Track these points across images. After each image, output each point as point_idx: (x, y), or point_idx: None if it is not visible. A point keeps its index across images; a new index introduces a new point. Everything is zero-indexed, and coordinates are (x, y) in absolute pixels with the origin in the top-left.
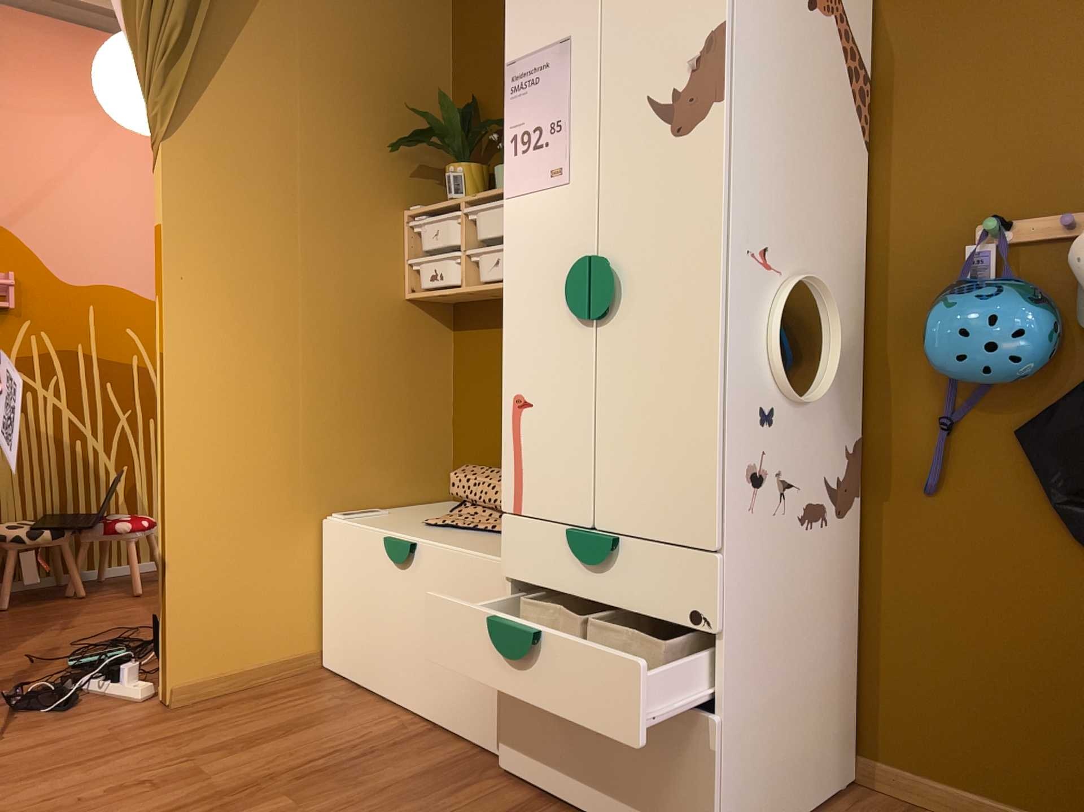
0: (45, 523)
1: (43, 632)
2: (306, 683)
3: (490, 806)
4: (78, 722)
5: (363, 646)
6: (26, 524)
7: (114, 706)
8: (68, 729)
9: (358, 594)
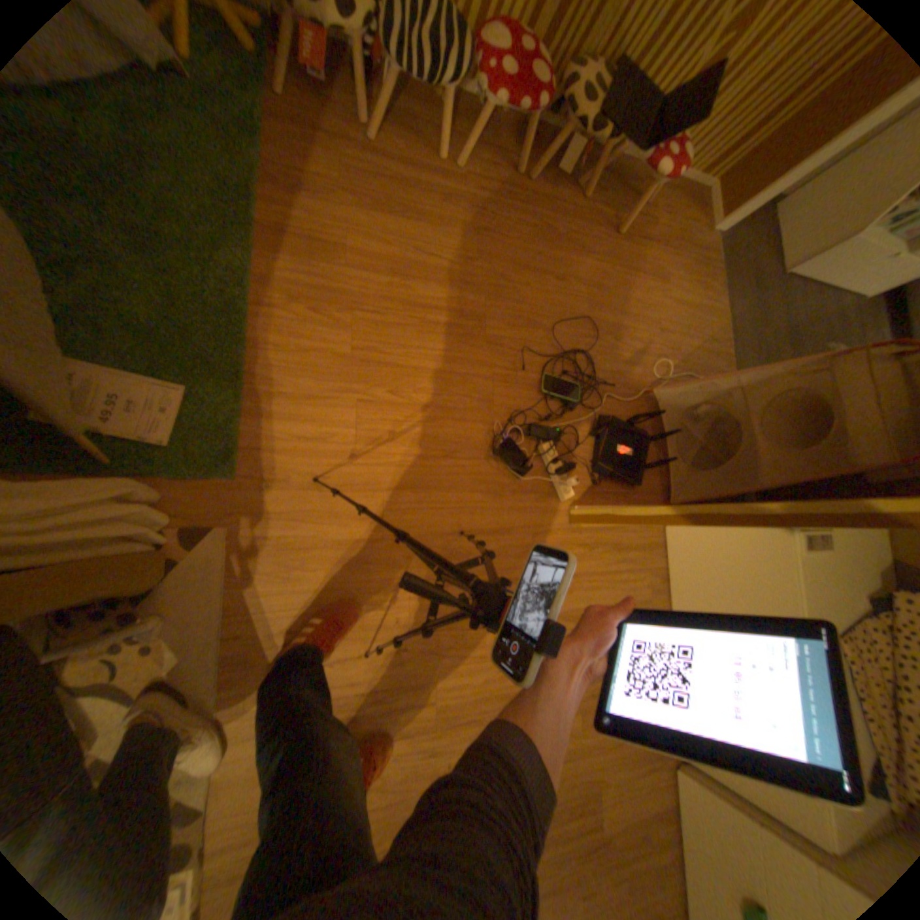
0: (614, 102)
1: (543, 279)
2: (649, 547)
3: (656, 803)
4: (523, 508)
5: (698, 593)
6: (598, 97)
7: (546, 496)
8: (515, 518)
9: (736, 591)
